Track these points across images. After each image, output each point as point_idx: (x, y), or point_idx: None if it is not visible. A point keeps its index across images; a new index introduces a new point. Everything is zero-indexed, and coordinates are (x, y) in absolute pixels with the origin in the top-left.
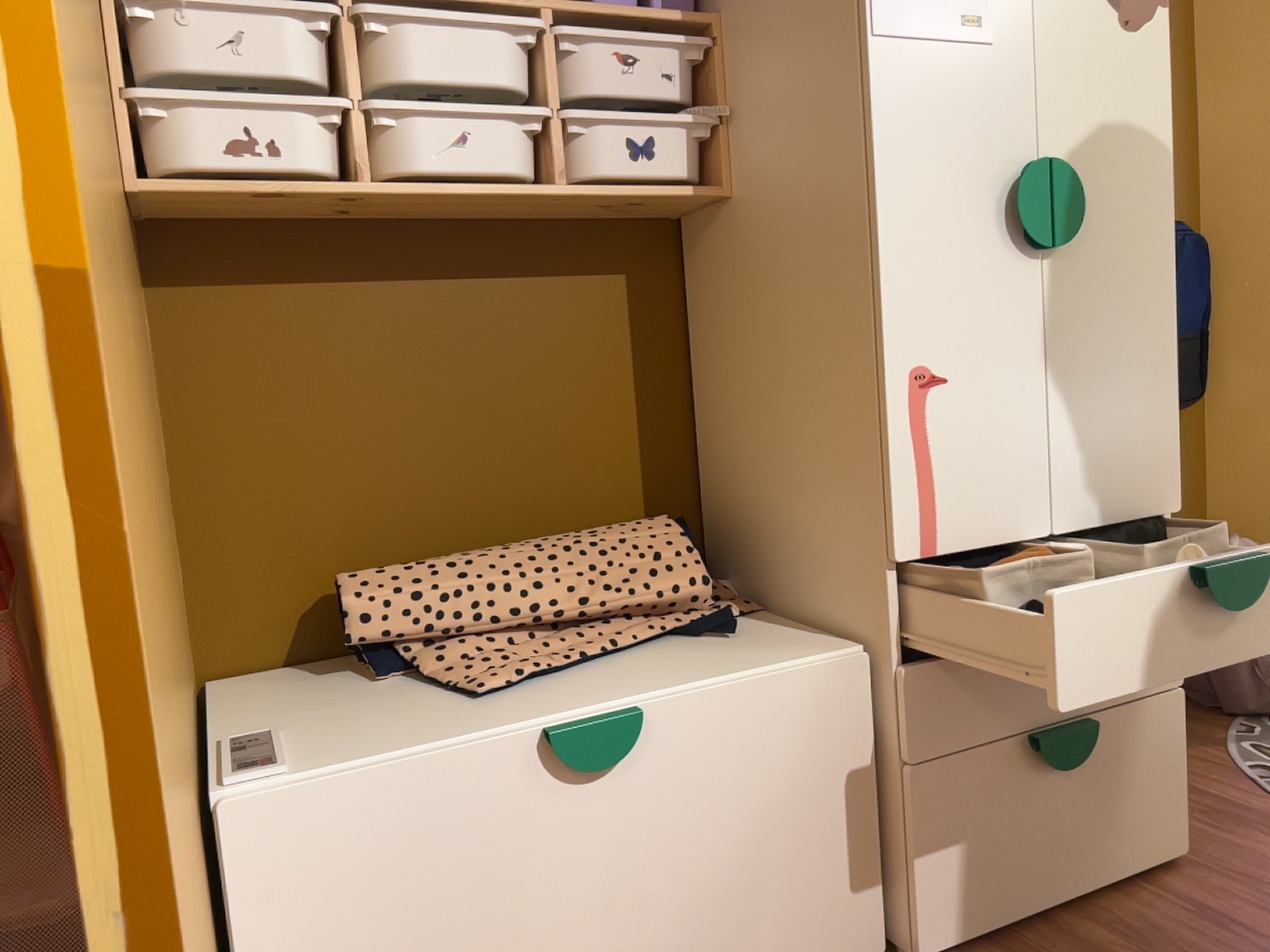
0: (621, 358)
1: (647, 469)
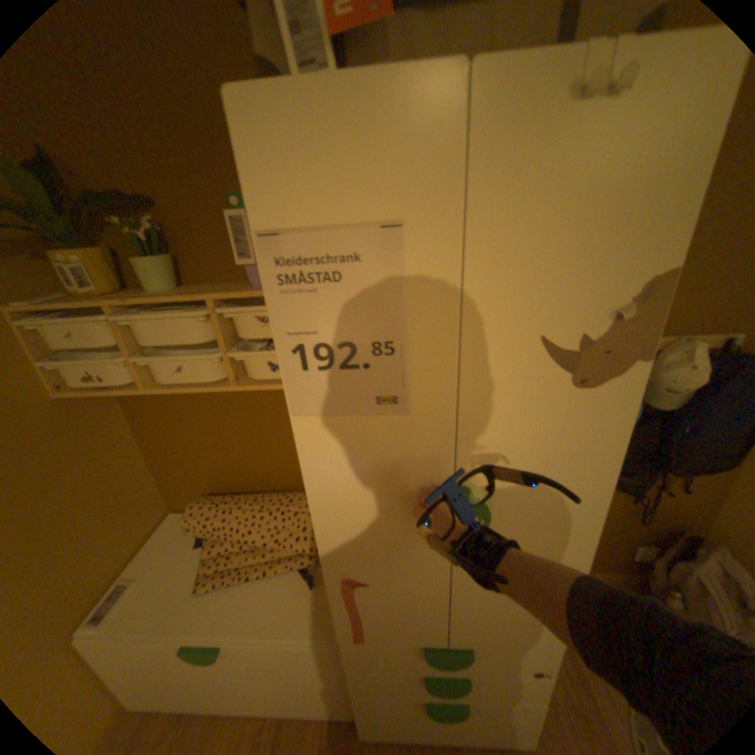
0: None
1: None
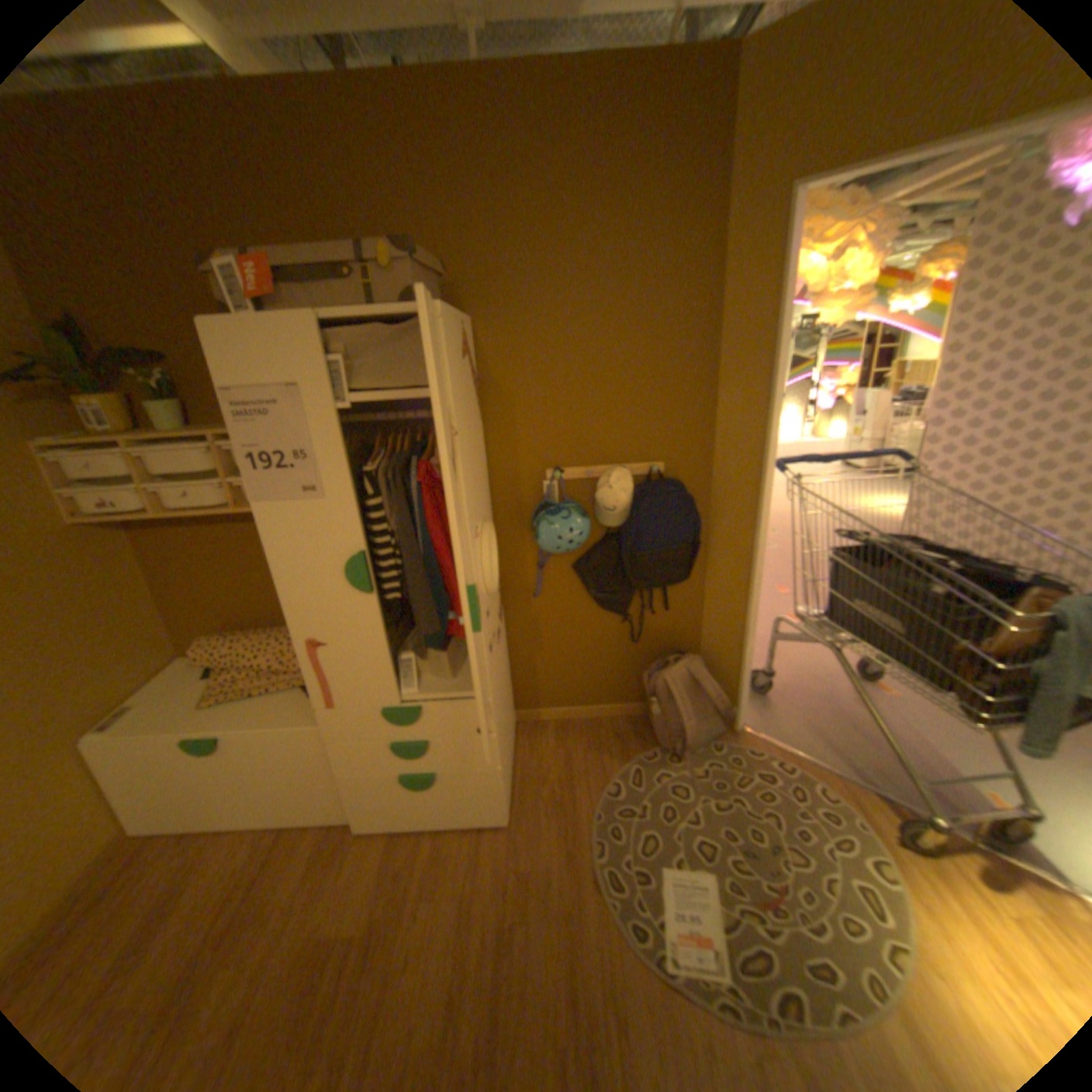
0: None
1: None
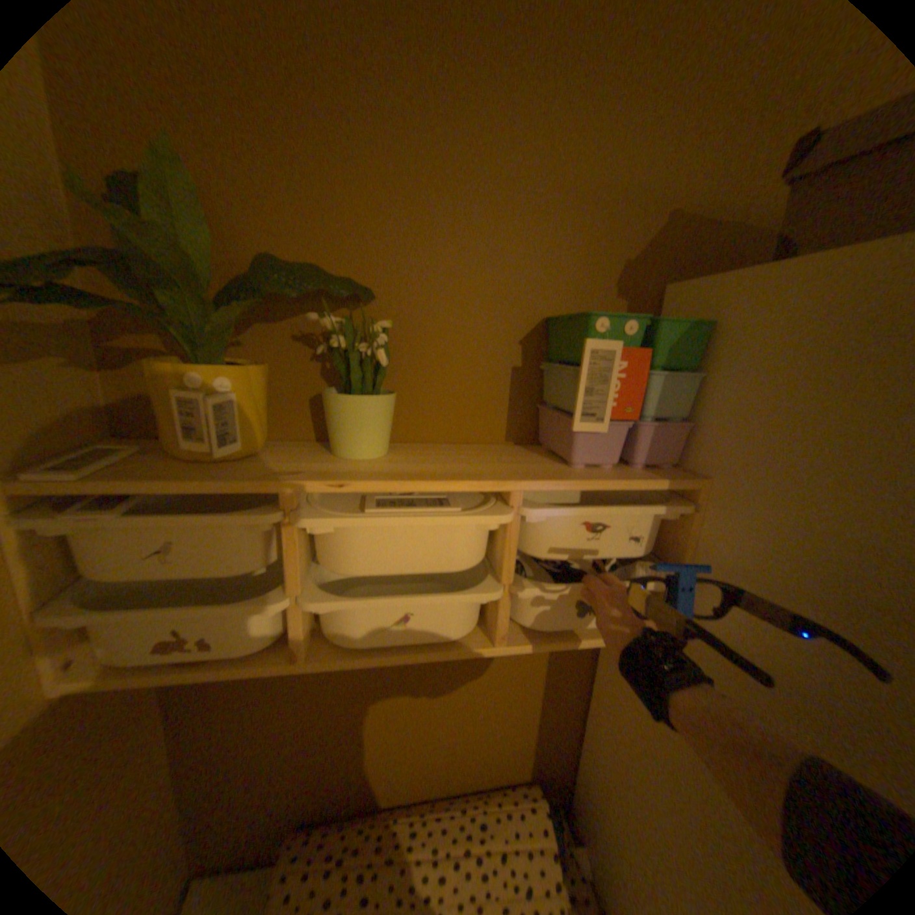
0: (534, 675)
1: (537, 745)
